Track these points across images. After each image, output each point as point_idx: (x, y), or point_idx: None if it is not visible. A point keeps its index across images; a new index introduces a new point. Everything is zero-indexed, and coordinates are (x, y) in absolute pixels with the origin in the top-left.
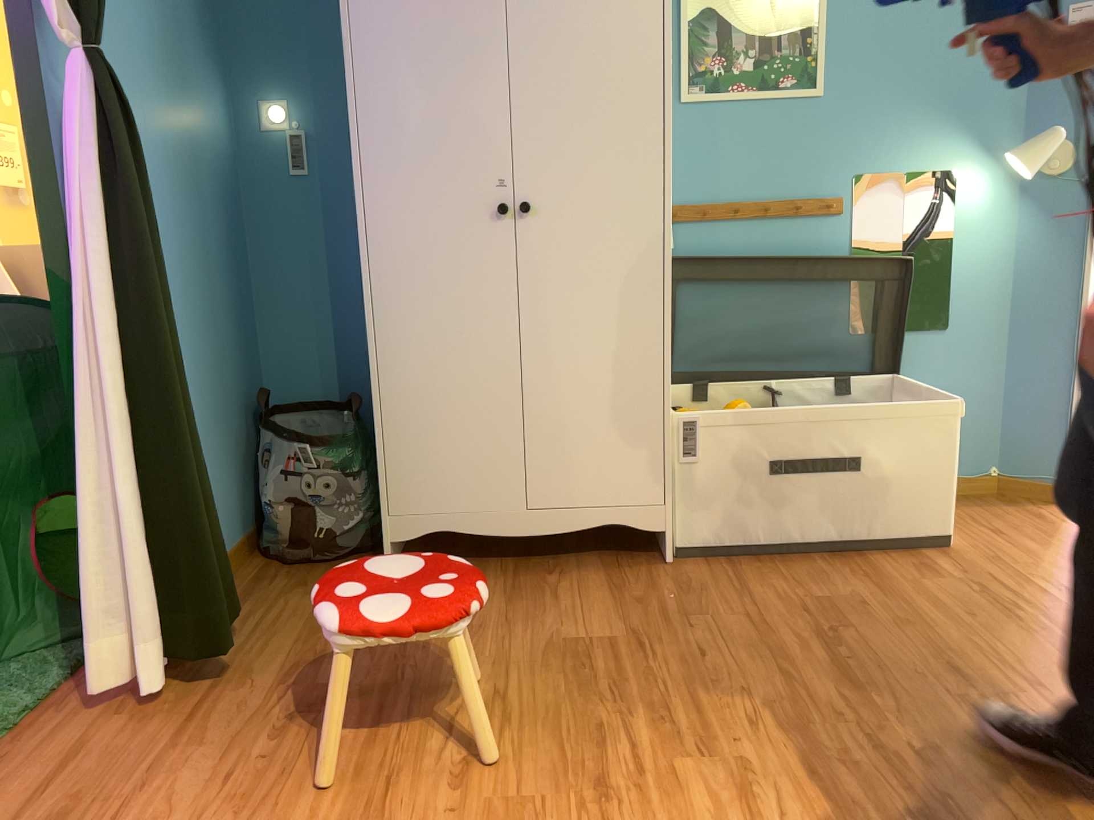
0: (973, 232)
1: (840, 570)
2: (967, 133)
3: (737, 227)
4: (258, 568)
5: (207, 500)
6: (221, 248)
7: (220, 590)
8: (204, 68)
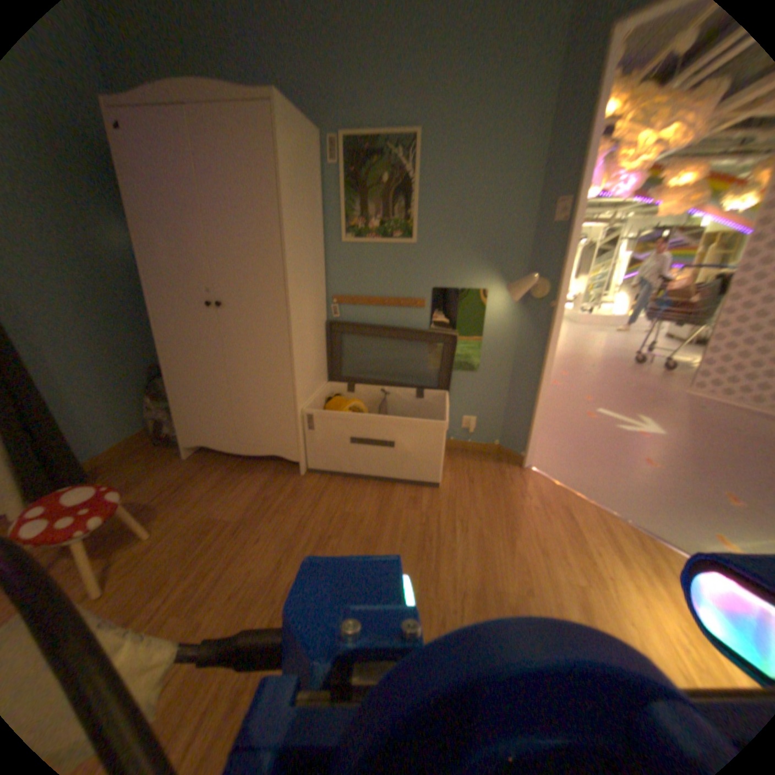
0: (494, 322)
1: (375, 493)
2: (495, 268)
3: (371, 308)
4: (140, 446)
5: (57, 435)
6: (121, 301)
7: (67, 473)
8: (103, 212)
